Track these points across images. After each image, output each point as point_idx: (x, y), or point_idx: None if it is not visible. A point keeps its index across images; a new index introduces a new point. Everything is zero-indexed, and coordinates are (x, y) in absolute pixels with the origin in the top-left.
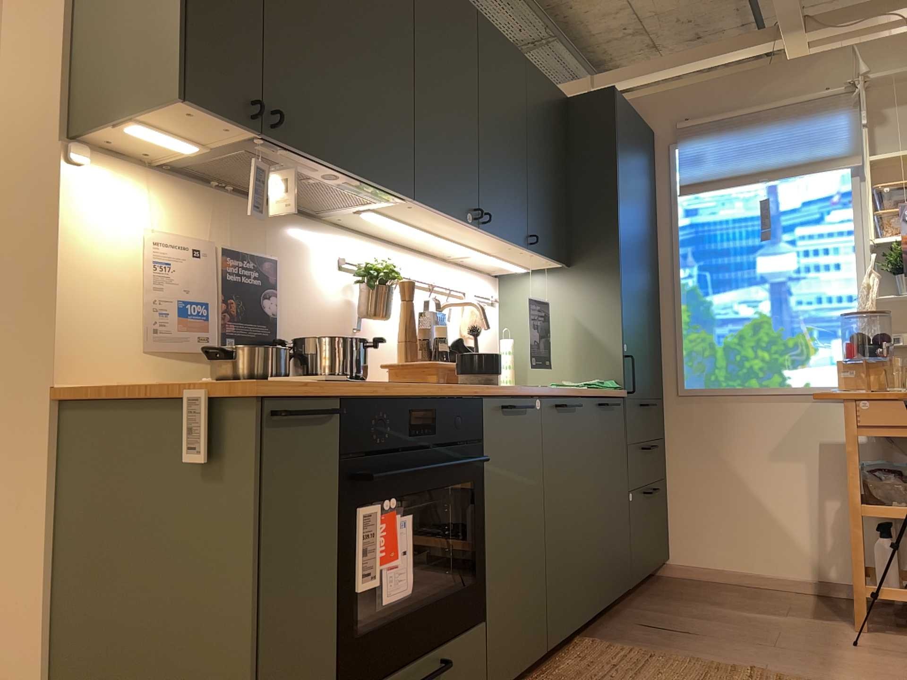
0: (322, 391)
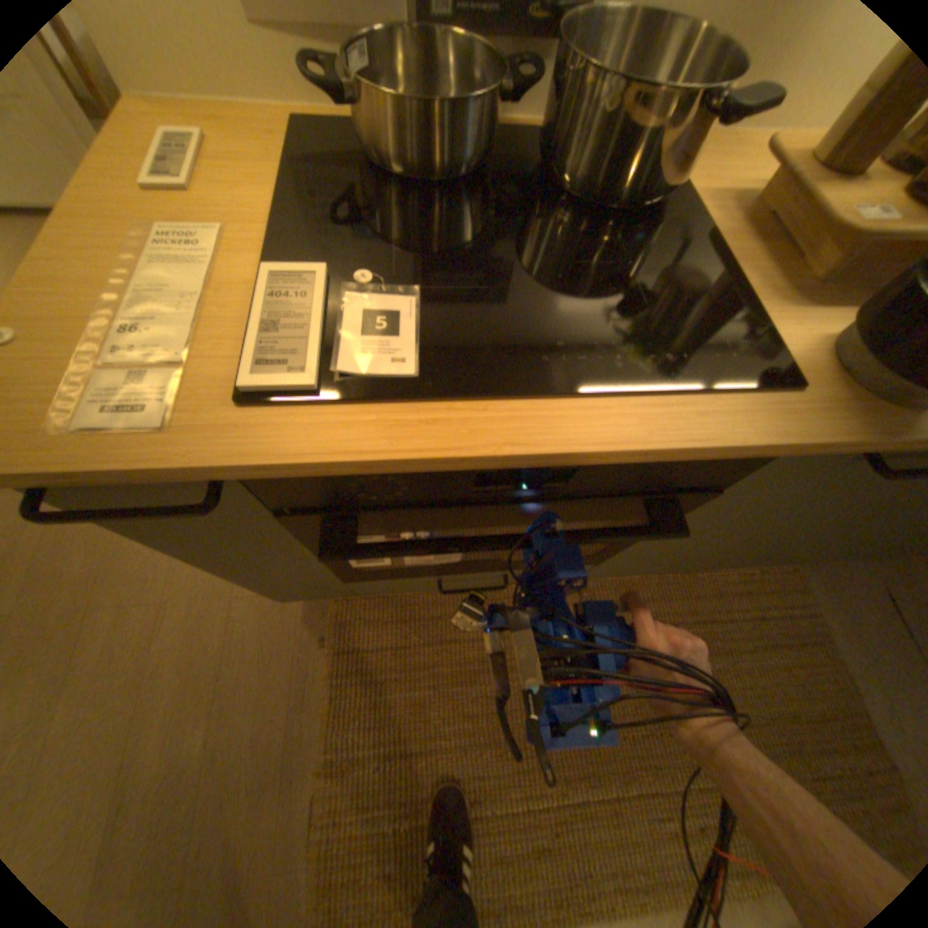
0: (147, 476)
